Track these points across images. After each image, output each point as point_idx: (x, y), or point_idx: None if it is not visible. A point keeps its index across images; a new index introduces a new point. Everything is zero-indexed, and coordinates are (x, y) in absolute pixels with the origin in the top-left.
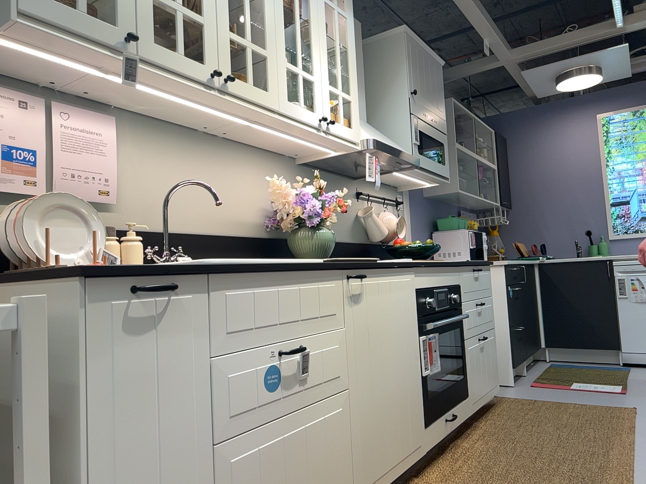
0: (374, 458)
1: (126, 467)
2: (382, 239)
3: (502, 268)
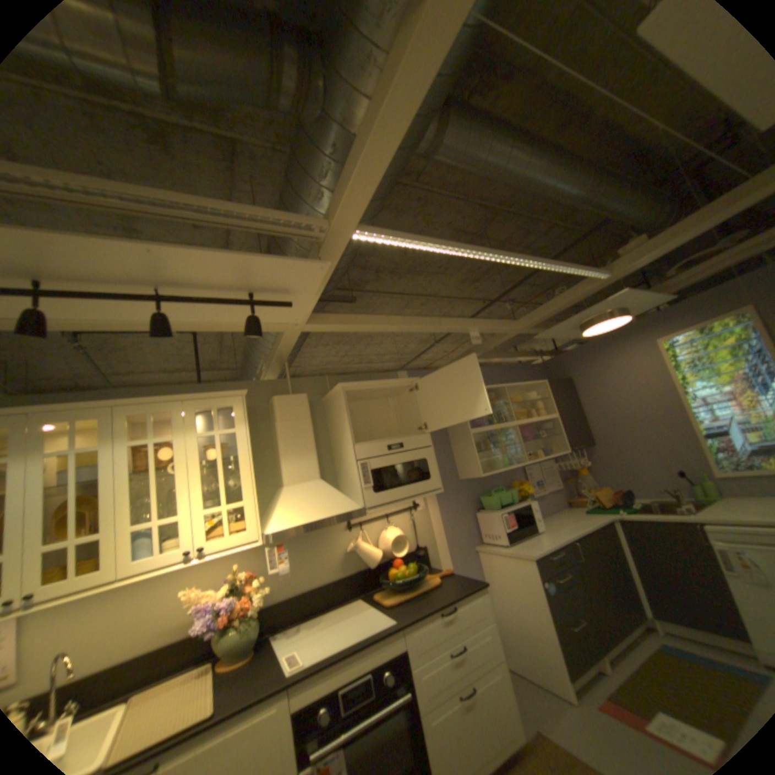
0: None
1: None
2: (373, 566)
3: (533, 563)
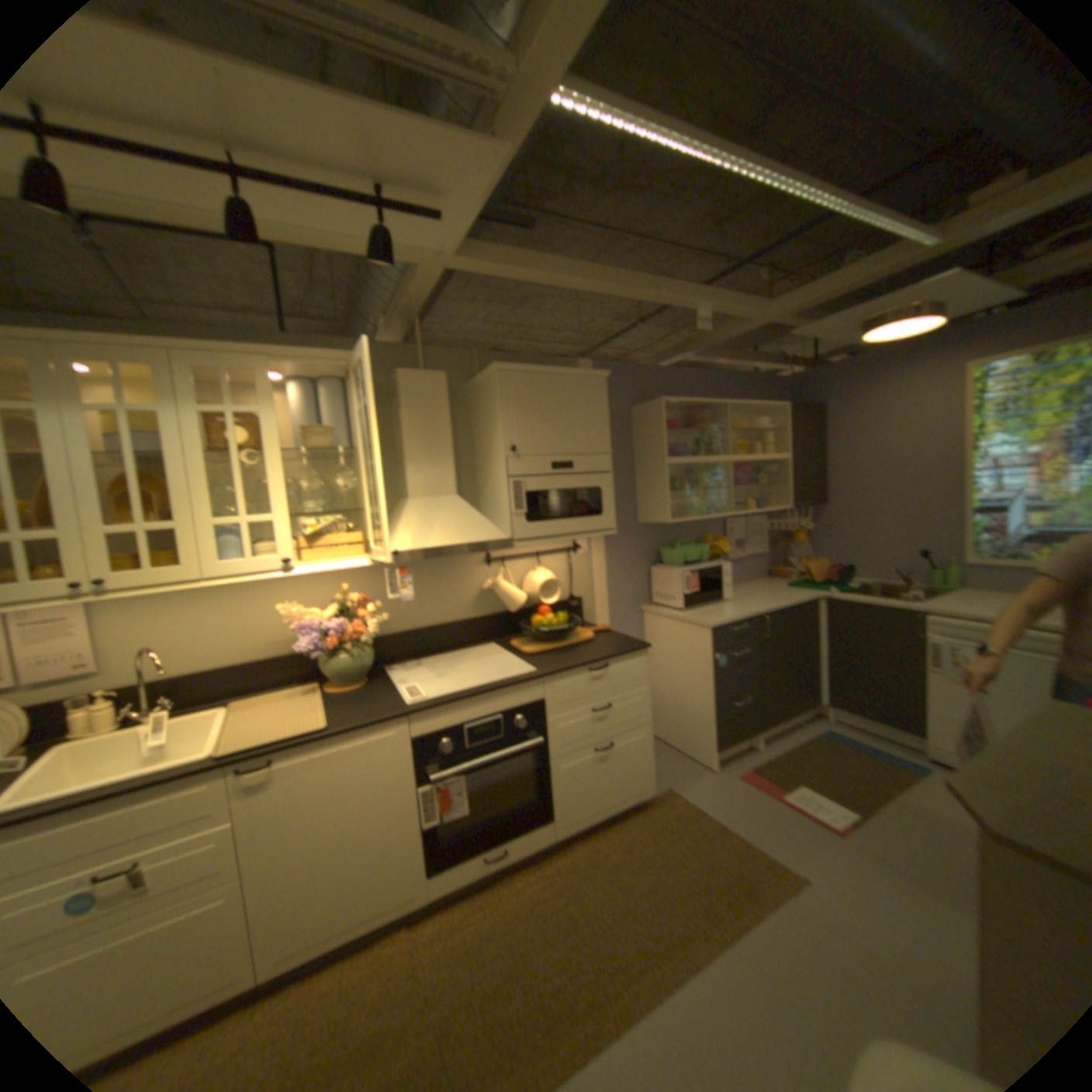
0: (297, 930)
1: None
2: (513, 609)
3: (708, 630)
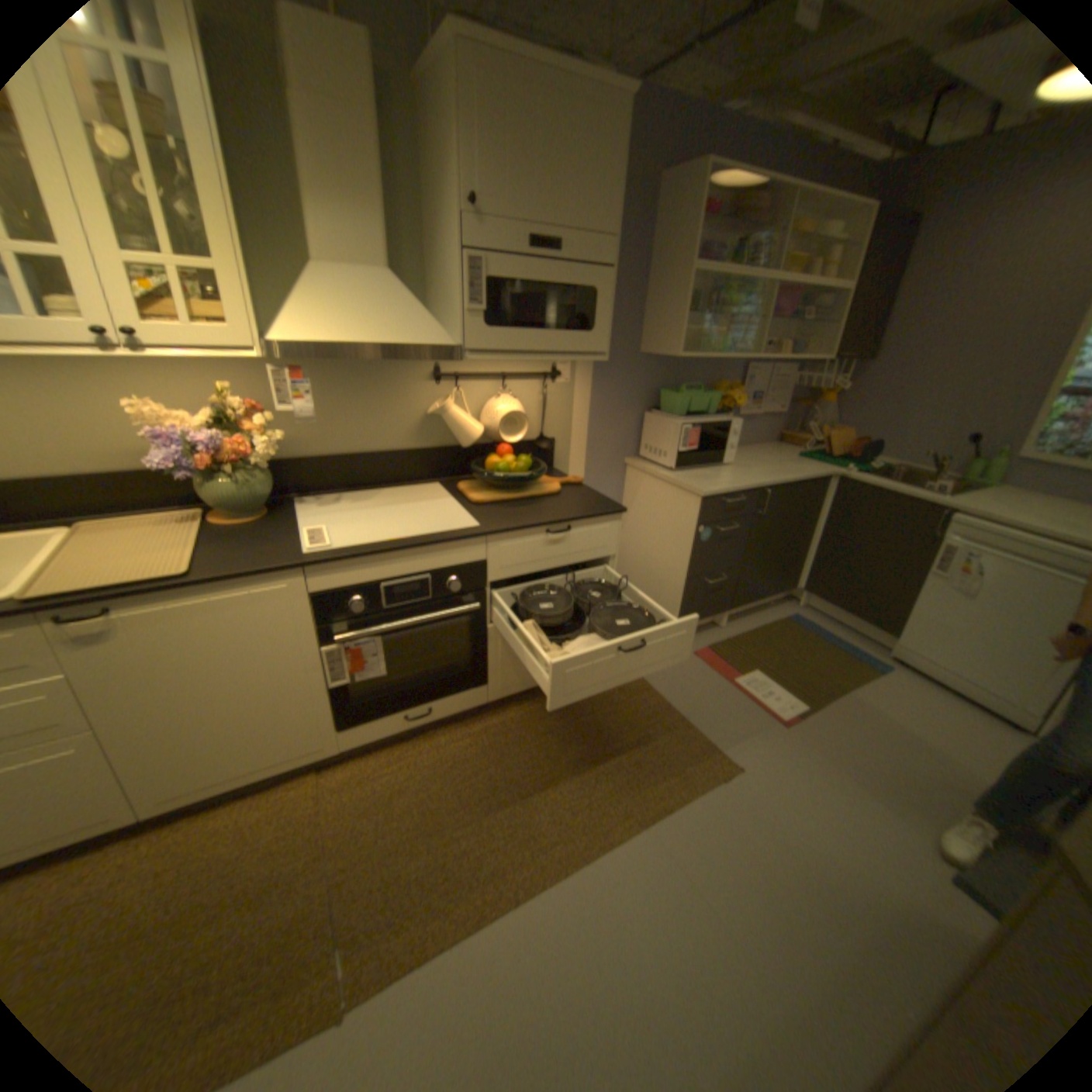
0: (183, 776)
1: None
2: (467, 445)
3: (699, 498)
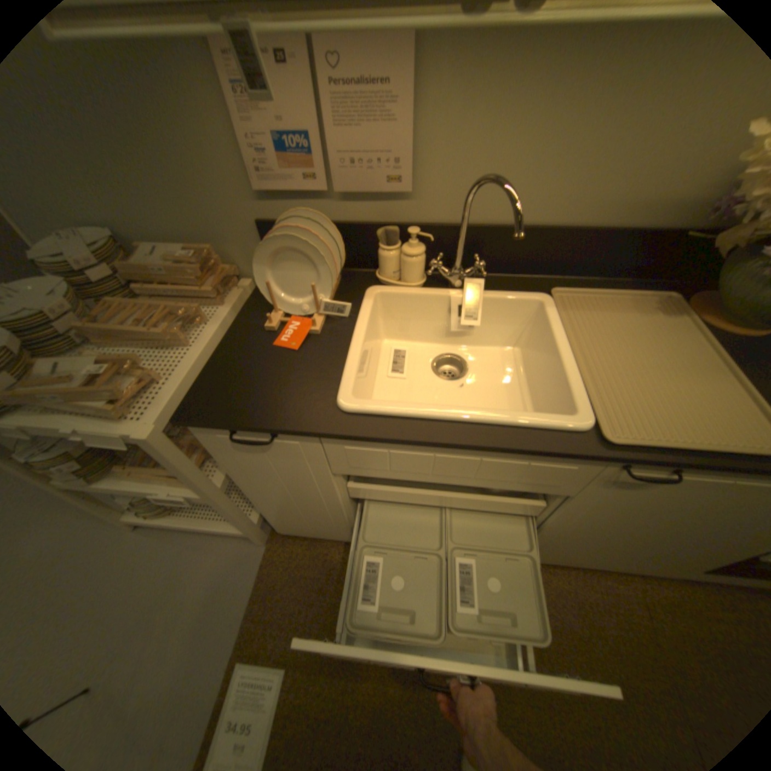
0: (563, 557)
1: (272, 494)
2: None
3: None
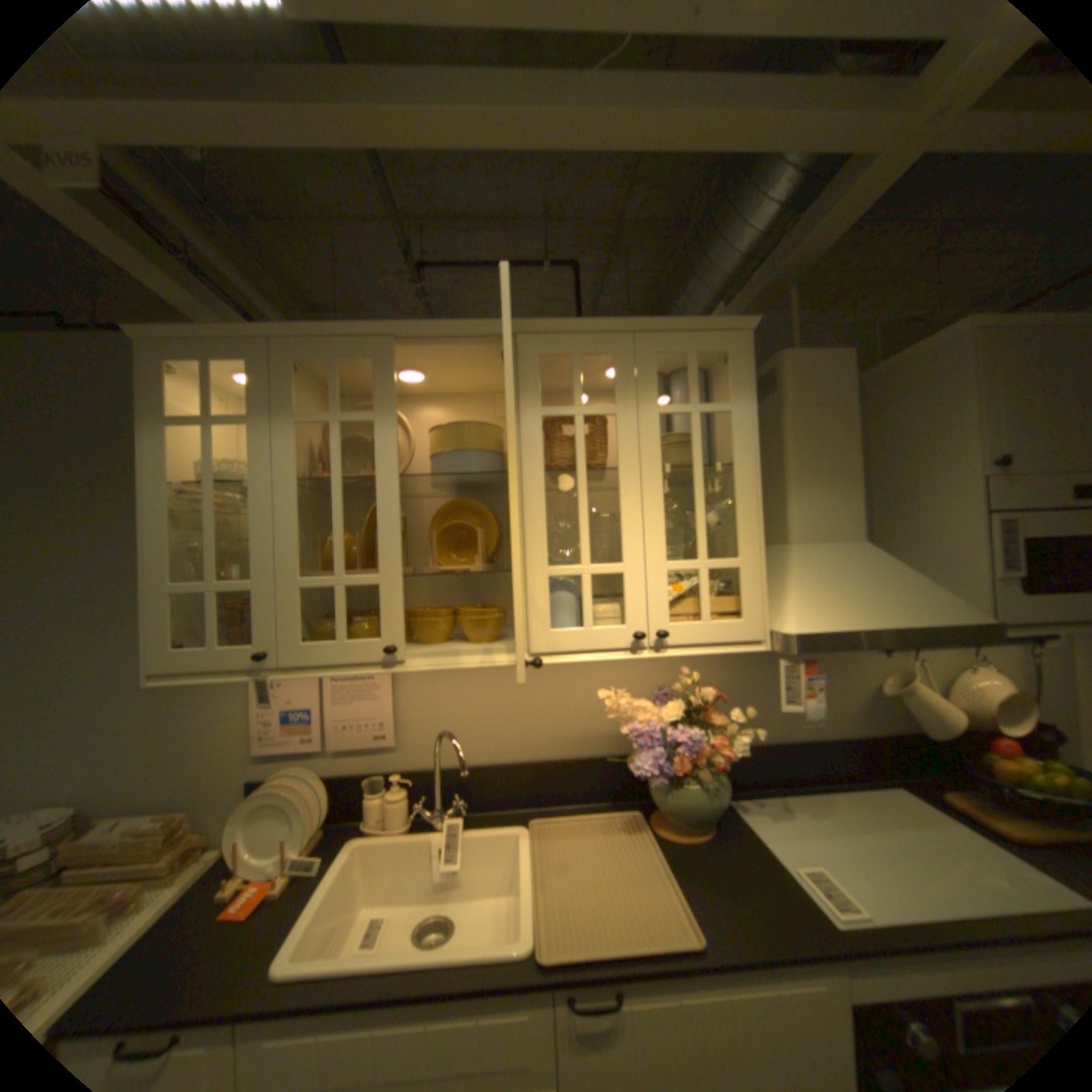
0: None
1: None
2: (944, 739)
3: None
